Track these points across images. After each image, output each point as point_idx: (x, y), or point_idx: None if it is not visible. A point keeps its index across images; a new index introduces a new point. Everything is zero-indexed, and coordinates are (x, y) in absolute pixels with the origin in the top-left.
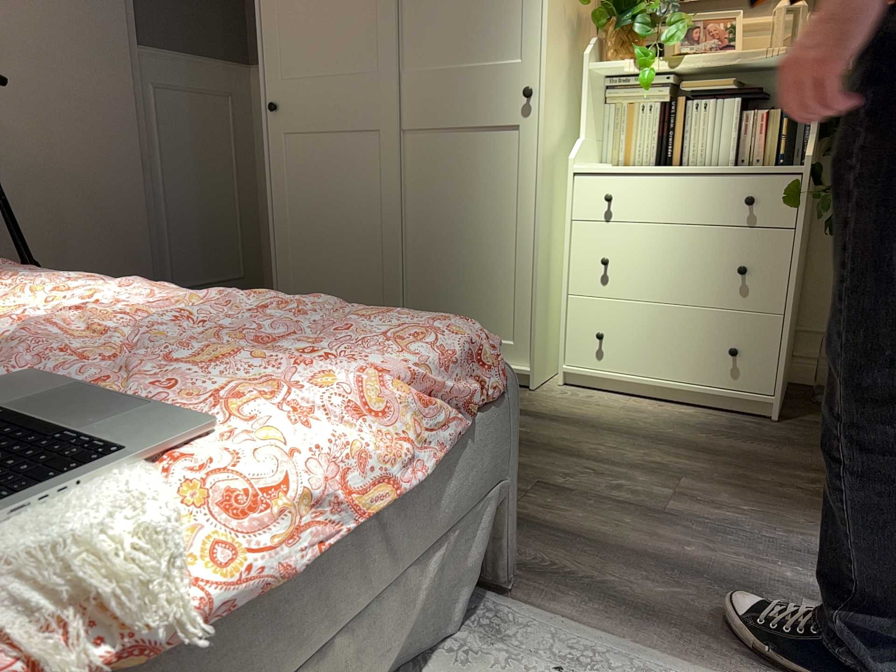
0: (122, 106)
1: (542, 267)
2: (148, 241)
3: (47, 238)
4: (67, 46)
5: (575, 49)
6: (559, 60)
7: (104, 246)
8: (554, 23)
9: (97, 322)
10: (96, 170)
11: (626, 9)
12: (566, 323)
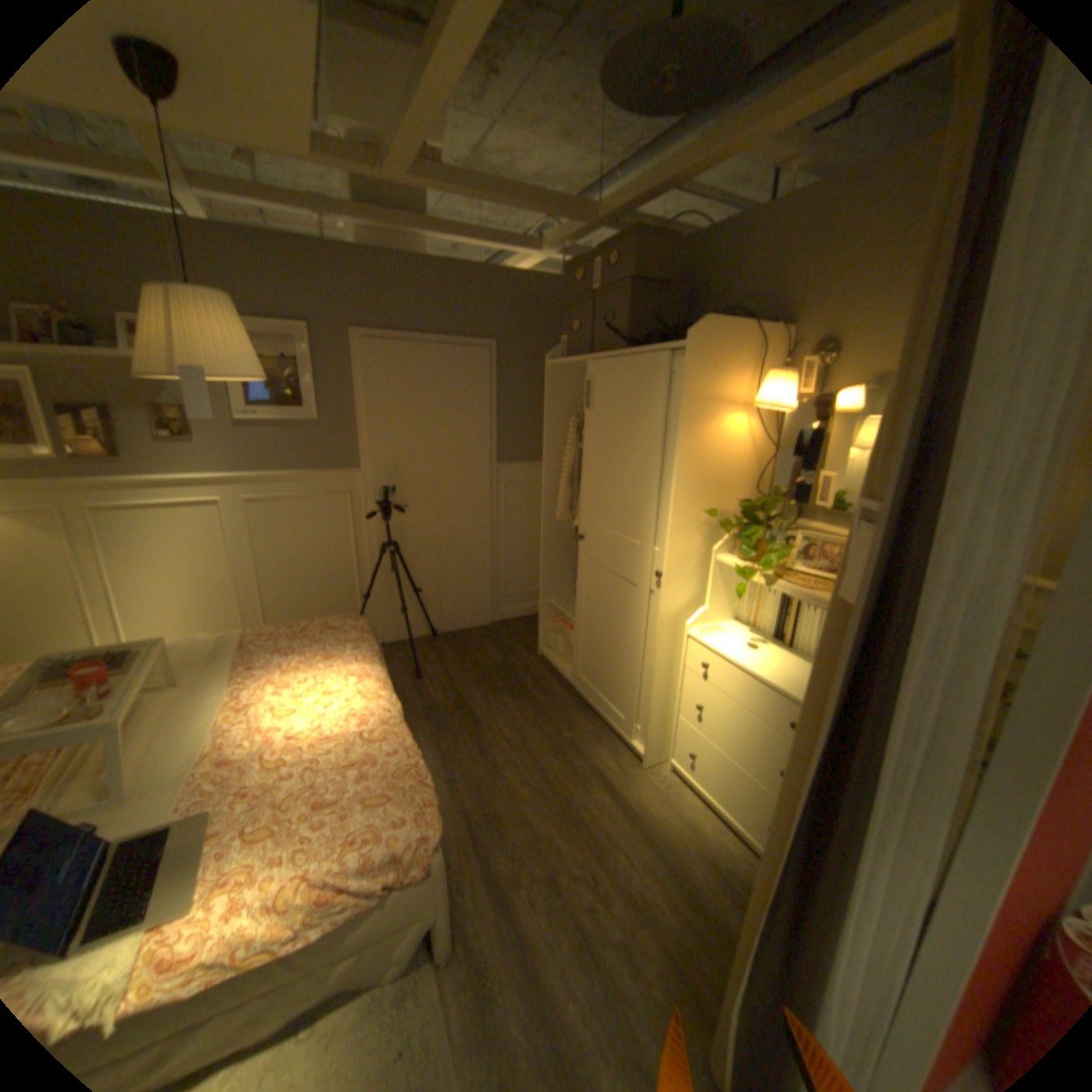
0: (480, 500)
1: (657, 691)
2: (488, 571)
3: (431, 572)
4: (451, 473)
5: (712, 540)
6: (688, 553)
7: (462, 575)
8: (681, 531)
9: (293, 747)
10: (461, 536)
11: (753, 520)
12: (675, 732)
